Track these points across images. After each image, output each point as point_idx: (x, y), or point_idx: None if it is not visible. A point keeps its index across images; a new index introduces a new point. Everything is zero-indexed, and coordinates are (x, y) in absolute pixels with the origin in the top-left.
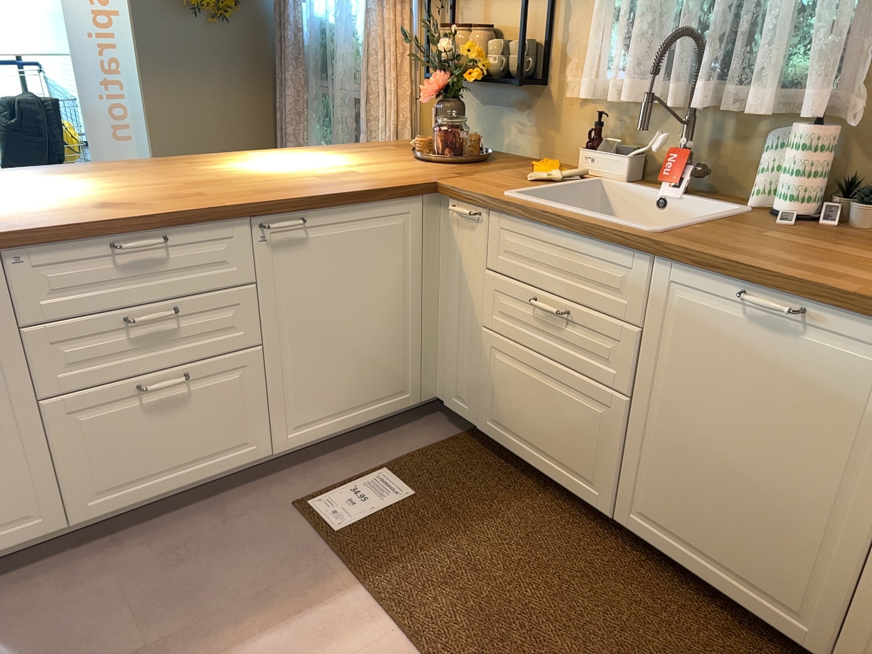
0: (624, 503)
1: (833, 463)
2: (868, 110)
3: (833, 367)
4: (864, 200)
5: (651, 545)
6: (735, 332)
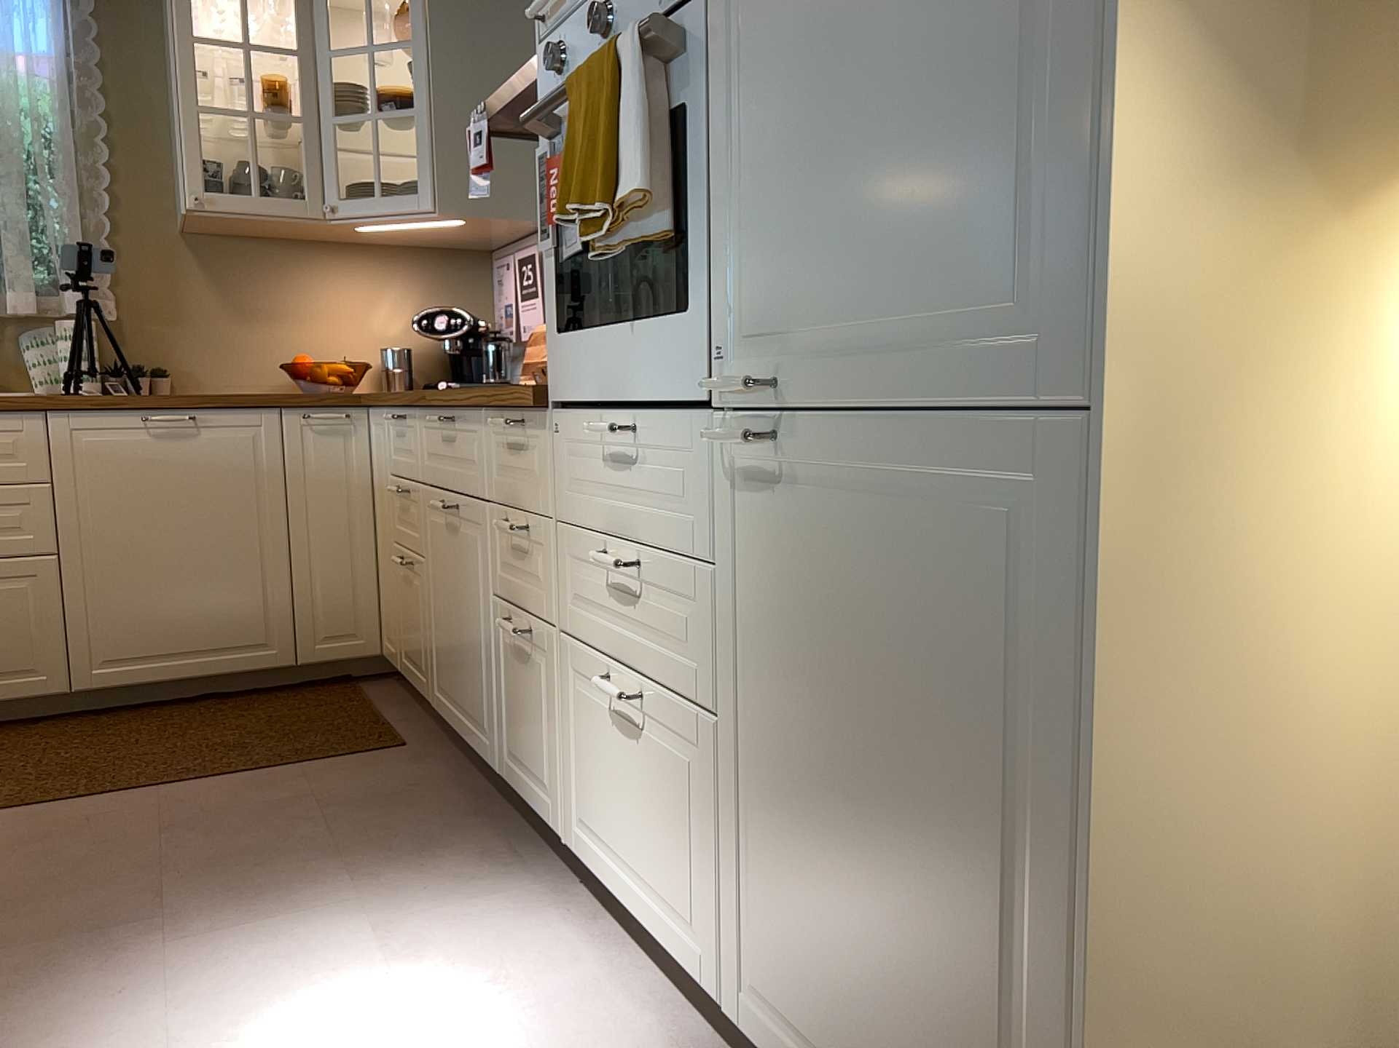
0: (82, 665)
1: (248, 515)
2: (117, 307)
3: (226, 448)
4: (141, 373)
5: (125, 686)
6: (147, 451)
